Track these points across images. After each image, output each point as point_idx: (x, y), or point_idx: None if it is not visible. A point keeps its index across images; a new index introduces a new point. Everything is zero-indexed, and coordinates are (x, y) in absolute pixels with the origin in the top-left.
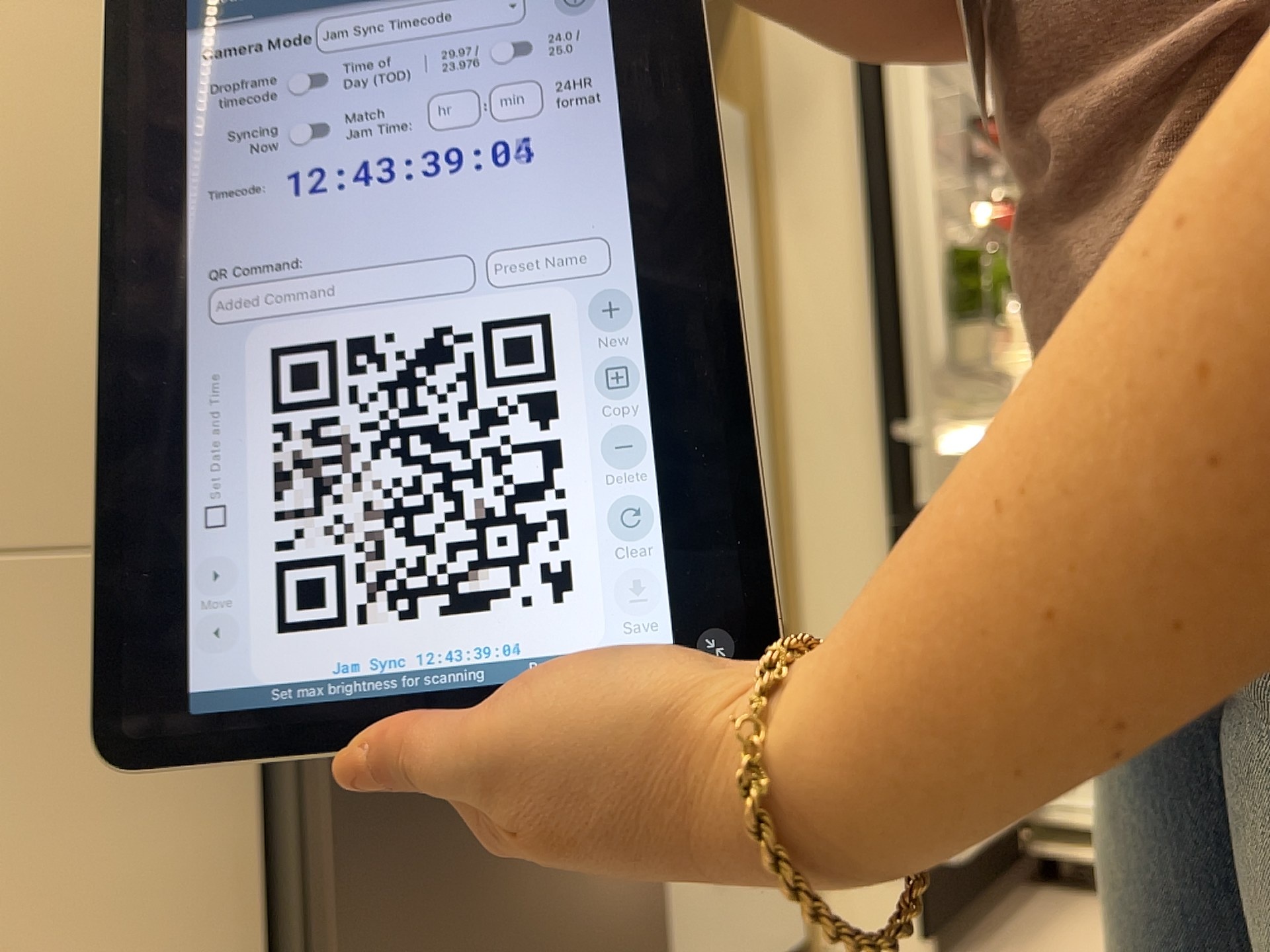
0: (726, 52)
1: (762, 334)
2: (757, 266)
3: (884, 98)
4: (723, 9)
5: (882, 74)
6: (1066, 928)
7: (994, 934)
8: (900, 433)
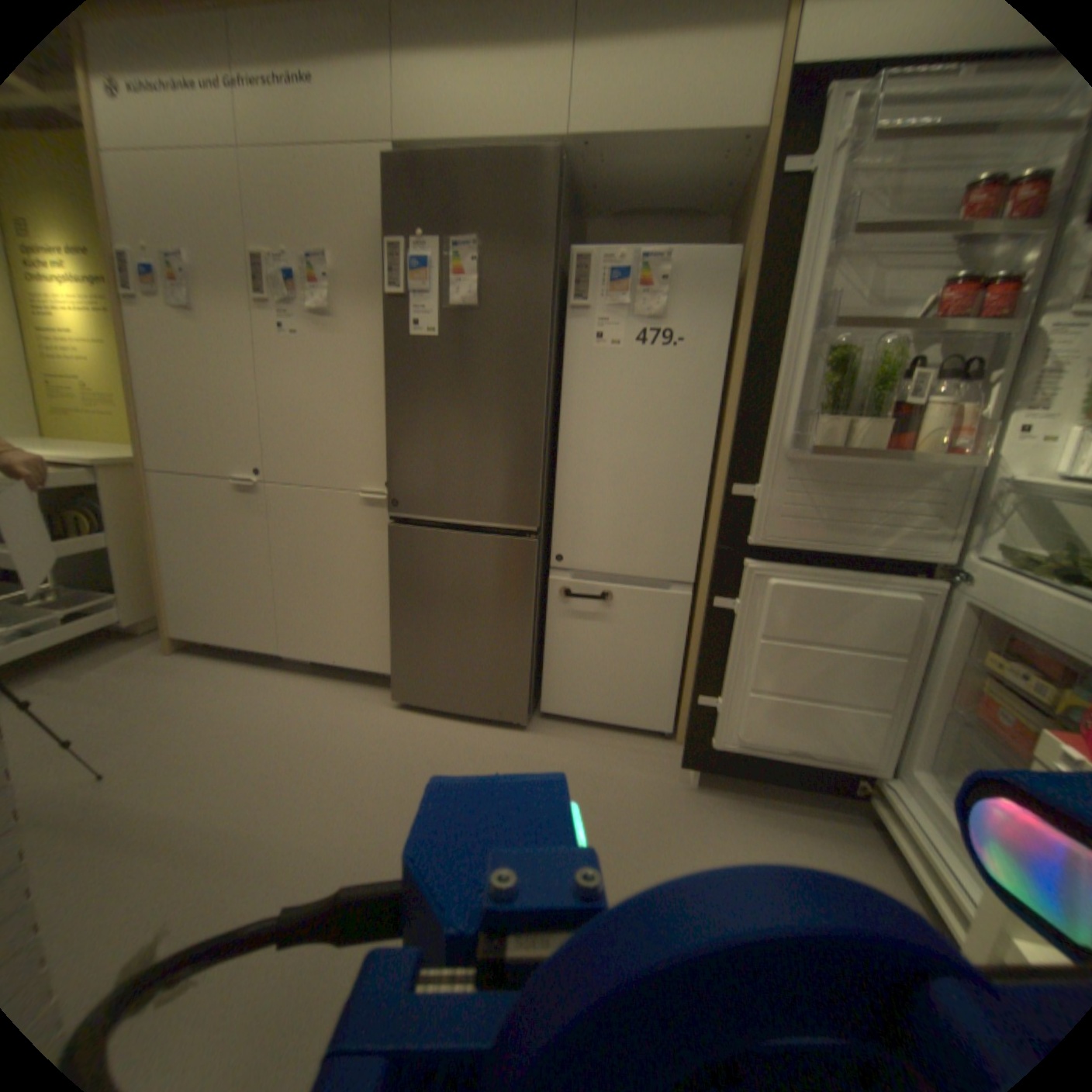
0: (756, 192)
1: (725, 407)
2: (733, 360)
3: (800, 220)
4: (762, 155)
5: (804, 198)
6: (814, 842)
7: (768, 807)
8: (736, 492)
